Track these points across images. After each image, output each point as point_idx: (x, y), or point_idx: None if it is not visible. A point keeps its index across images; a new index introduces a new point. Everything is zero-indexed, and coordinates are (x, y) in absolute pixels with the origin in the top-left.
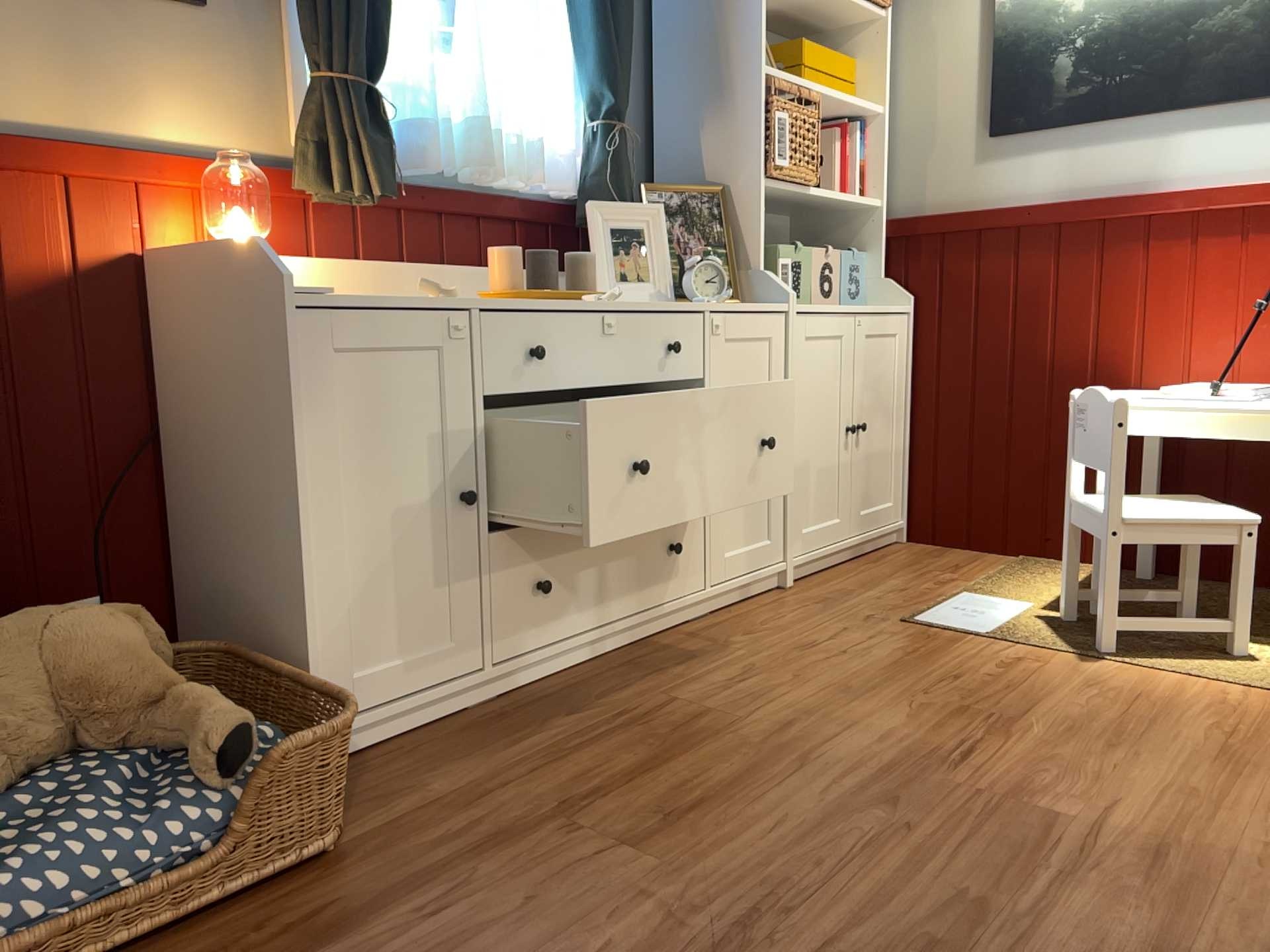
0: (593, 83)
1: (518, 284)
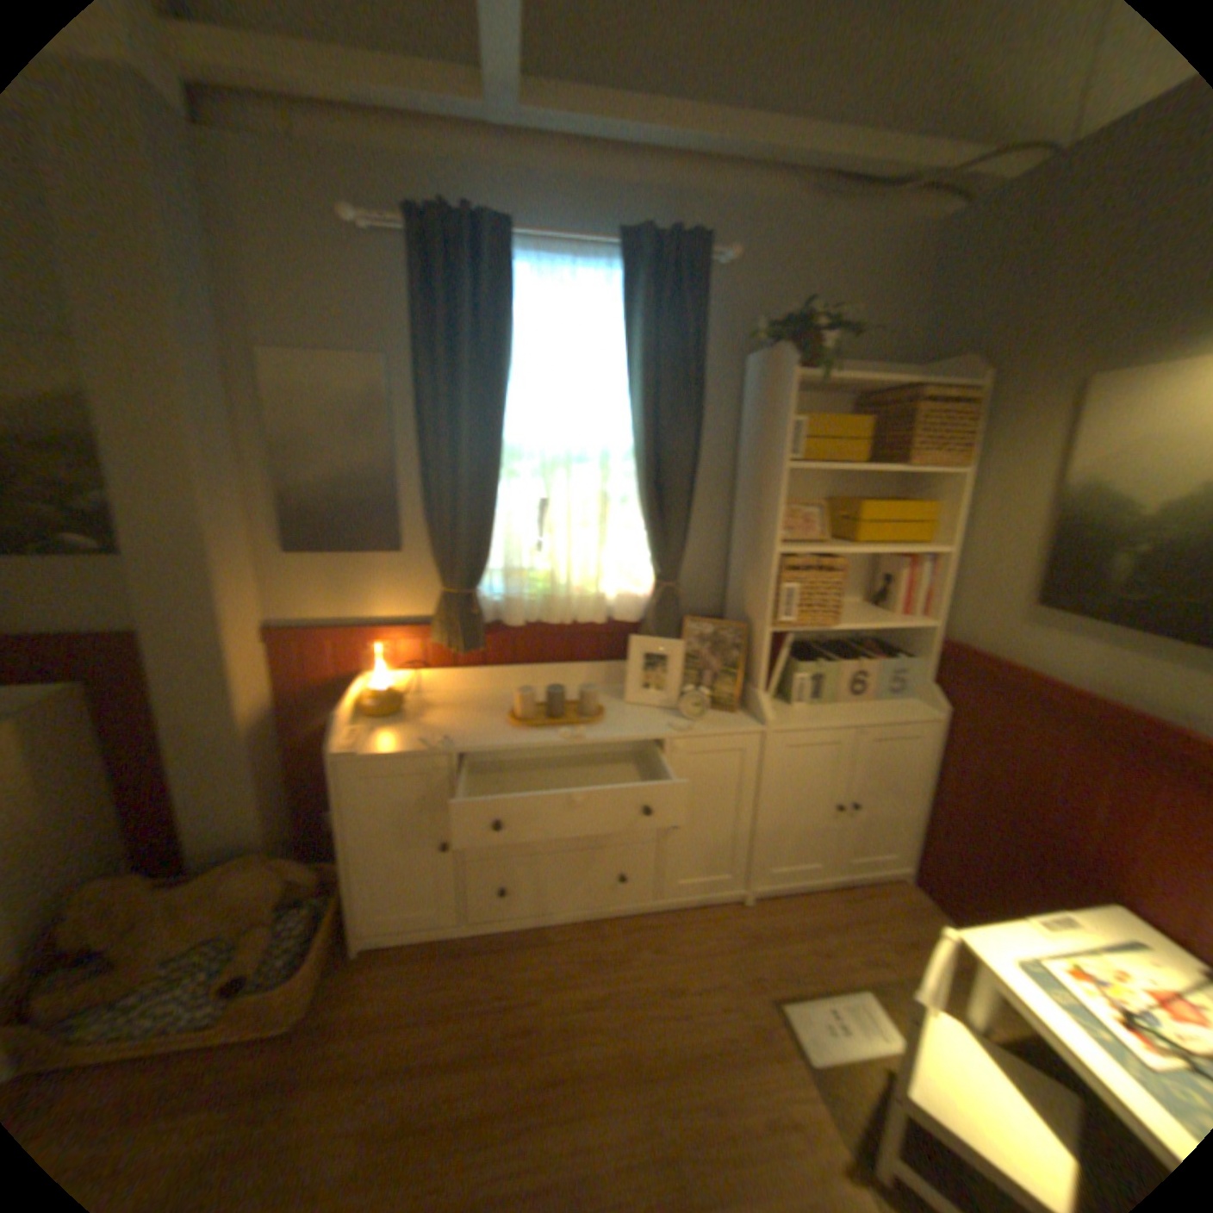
0: (651, 557)
1: (530, 713)
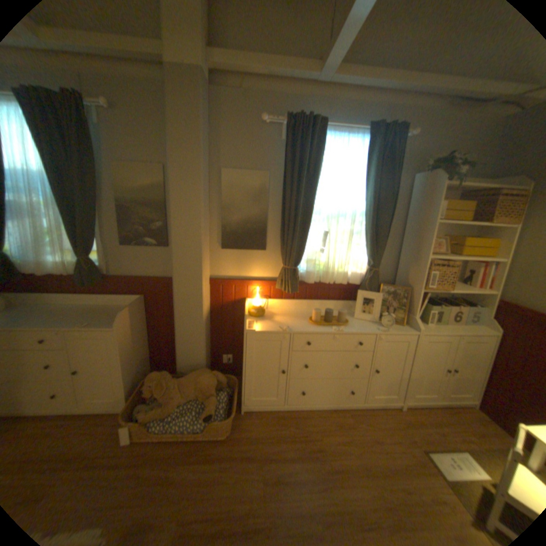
0: (368, 257)
1: (317, 319)
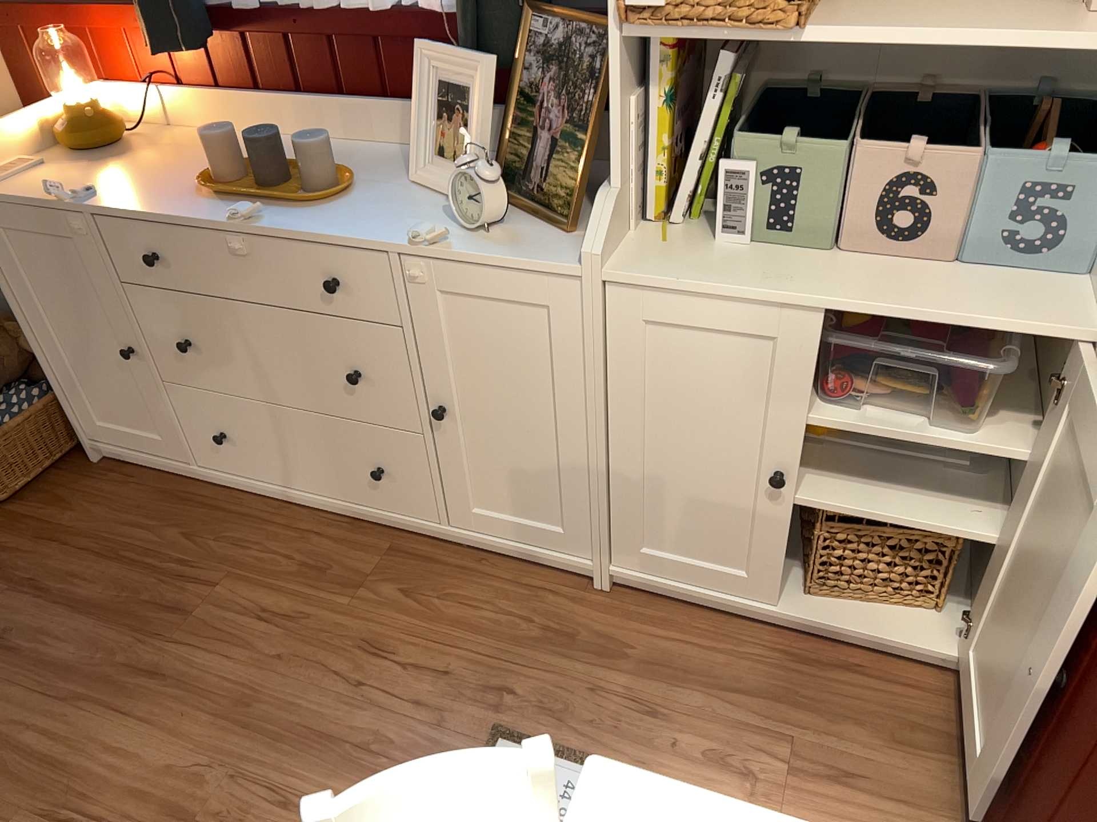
0: None
1: (233, 177)
